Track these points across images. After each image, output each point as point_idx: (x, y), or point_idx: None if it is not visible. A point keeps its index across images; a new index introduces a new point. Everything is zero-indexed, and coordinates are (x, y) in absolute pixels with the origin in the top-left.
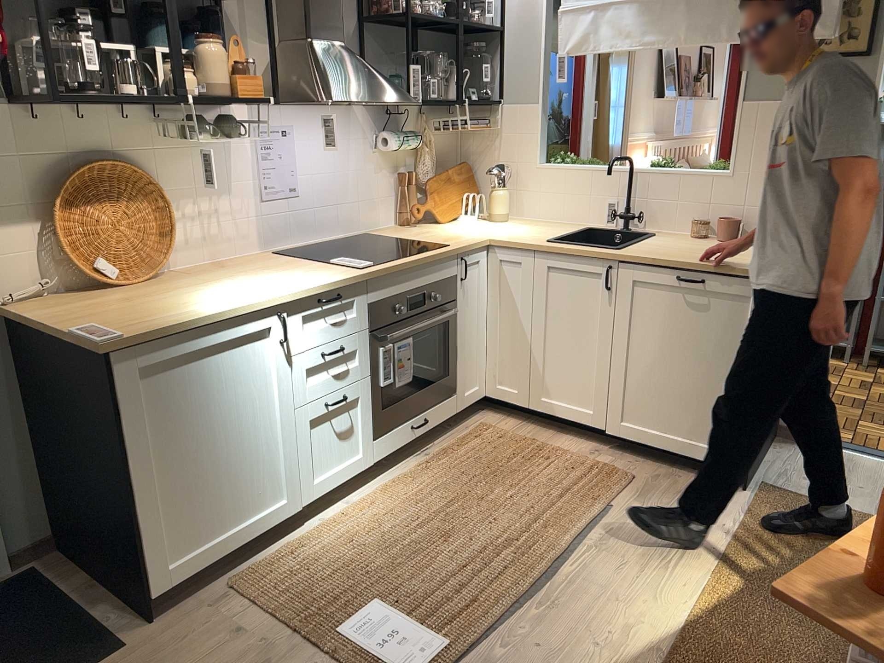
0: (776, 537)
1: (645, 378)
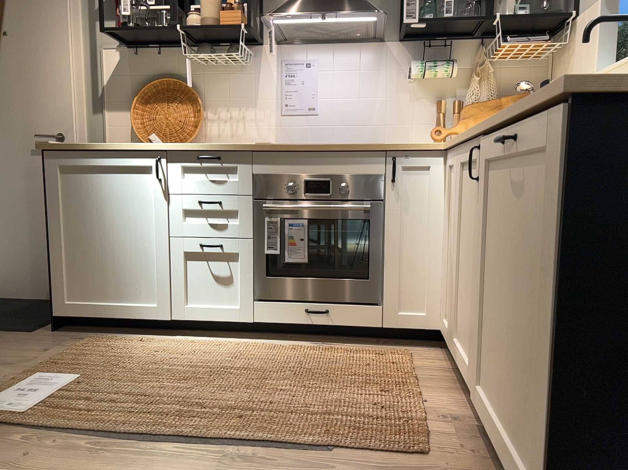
0: None
1: (497, 320)
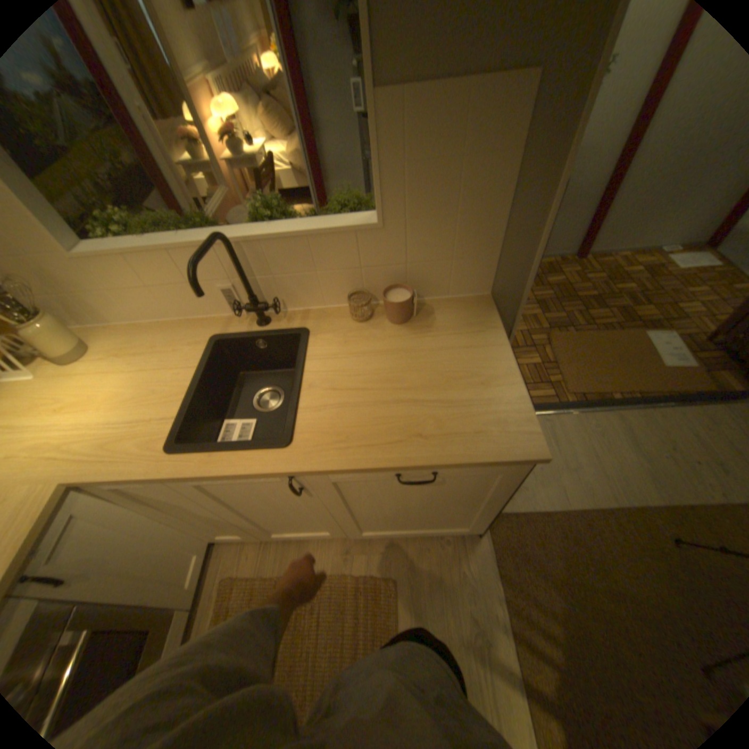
0: (537, 613)
1: (373, 518)
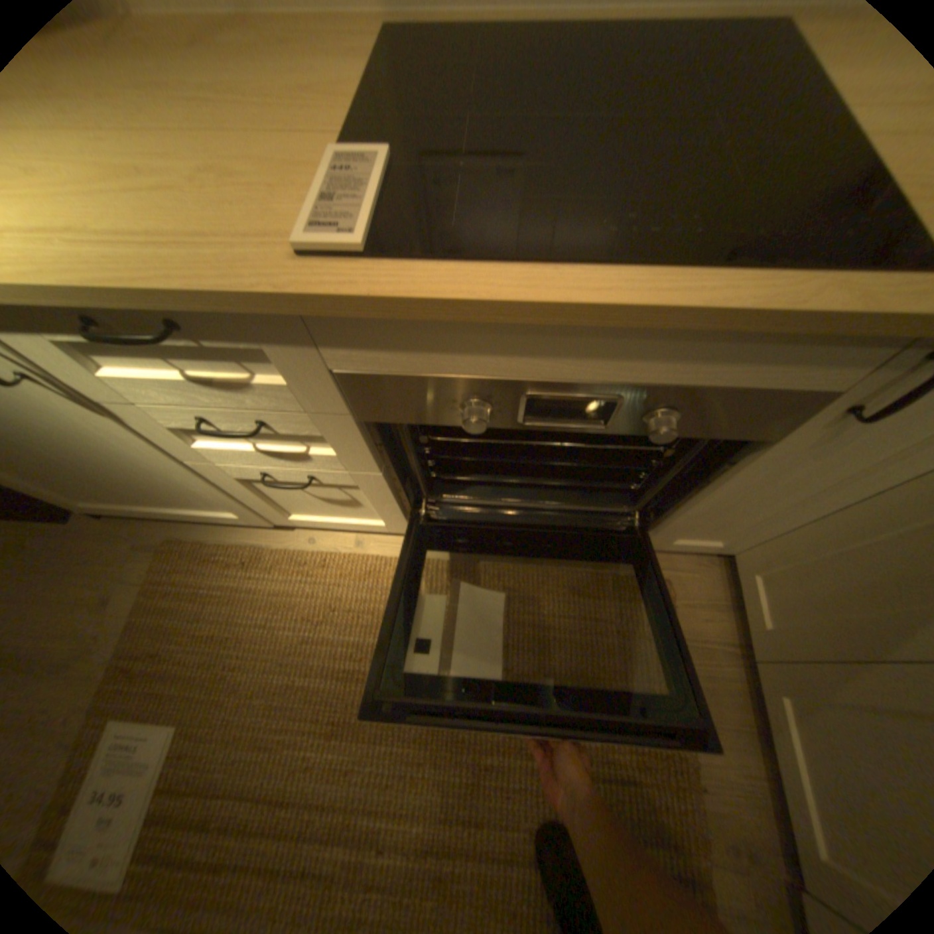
0: None
1: None
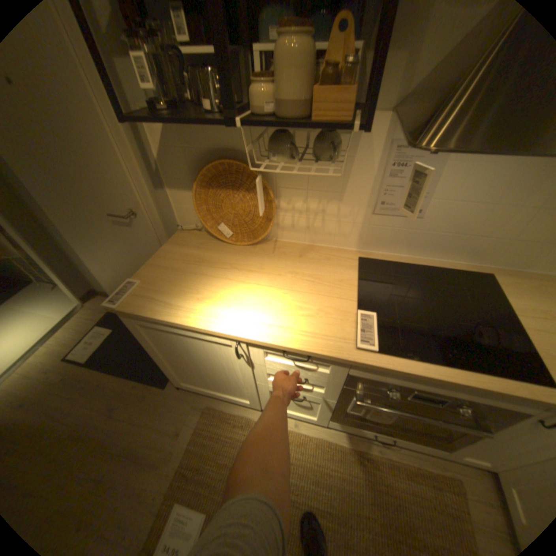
0: None
1: None
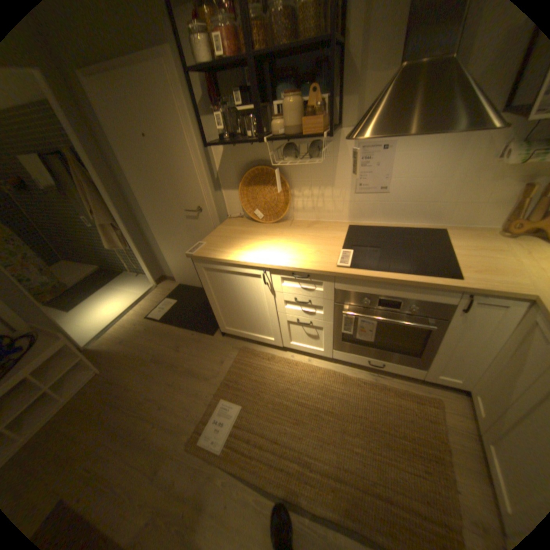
0: None
1: None
